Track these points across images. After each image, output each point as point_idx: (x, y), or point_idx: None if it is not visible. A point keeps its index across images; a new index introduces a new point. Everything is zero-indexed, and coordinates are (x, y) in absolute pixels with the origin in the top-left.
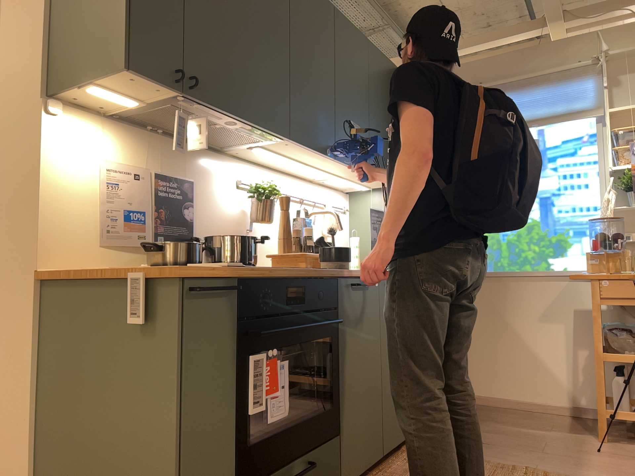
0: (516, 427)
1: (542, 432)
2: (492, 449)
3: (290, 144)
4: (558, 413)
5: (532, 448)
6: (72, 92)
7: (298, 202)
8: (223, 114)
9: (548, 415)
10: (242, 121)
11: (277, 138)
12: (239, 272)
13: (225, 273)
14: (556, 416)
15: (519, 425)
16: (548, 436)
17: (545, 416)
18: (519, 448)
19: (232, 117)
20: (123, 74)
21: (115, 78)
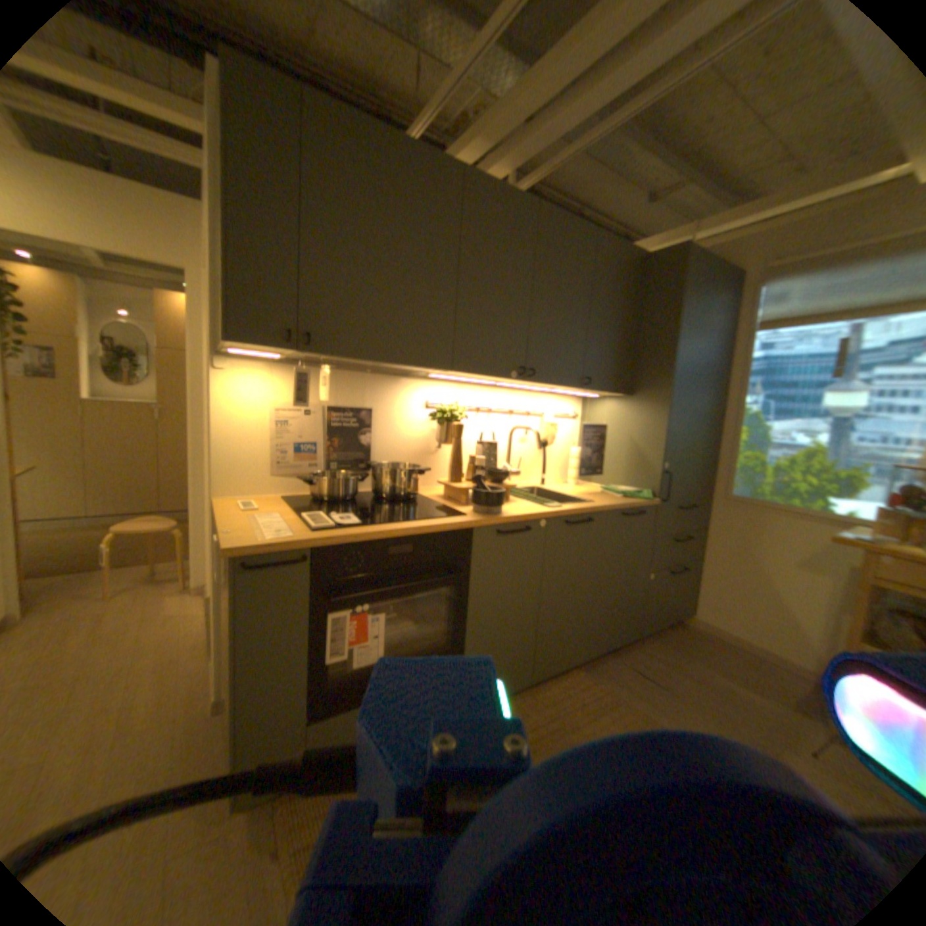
0: (726, 678)
1: (755, 697)
2: (672, 702)
3: (459, 372)
4: (798, 673)
5: (723, 718)
6: (223, 349)
7: (509, 411)
8: (358, 359)
9: (783, 671)
10: (383, 362)
11: (440, 369)
12: (310, 543)
13: (291, 547)
14: (793, 676)
15: (732, 677)
16: (758, 706)
17: (777, 672)
18: (706, 712)
19: (370, 360)
20: (228, 342)
21: (228, 344)
